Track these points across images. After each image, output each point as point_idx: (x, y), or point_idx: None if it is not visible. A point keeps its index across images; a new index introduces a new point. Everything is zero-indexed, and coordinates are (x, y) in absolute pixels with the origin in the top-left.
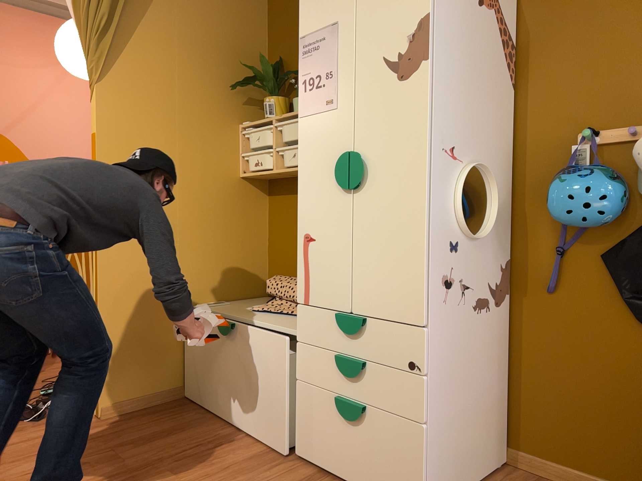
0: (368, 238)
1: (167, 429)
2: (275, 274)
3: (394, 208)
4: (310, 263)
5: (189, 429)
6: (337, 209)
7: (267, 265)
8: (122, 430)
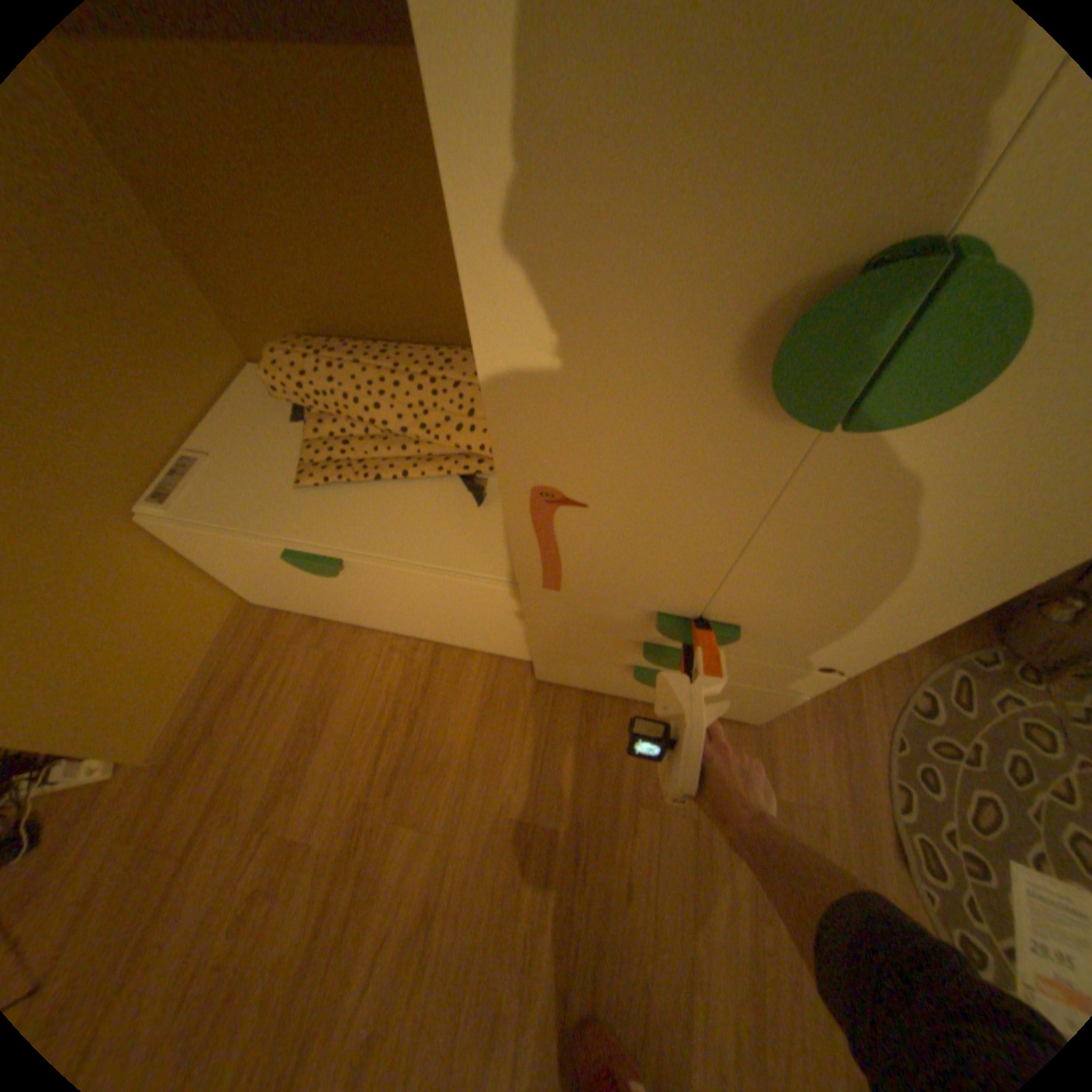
0: (827, 538)
1: (299, 721)
2: (239, 314)
3: (1009, 497)
4: (566, 541)
5: (333, 698)
6: (718, 459)
7: (197, 290)
8: (227, 771)
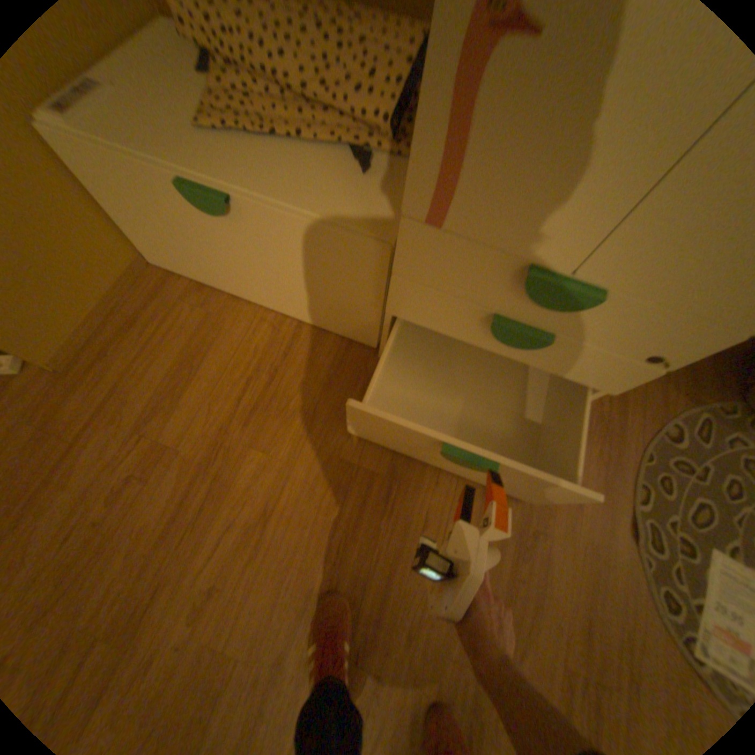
0: None
1: (180, 360)
2: None
3: None
4: (482, 126)
5: (210, 348)
6: None
7: None
8: (116, 387)
